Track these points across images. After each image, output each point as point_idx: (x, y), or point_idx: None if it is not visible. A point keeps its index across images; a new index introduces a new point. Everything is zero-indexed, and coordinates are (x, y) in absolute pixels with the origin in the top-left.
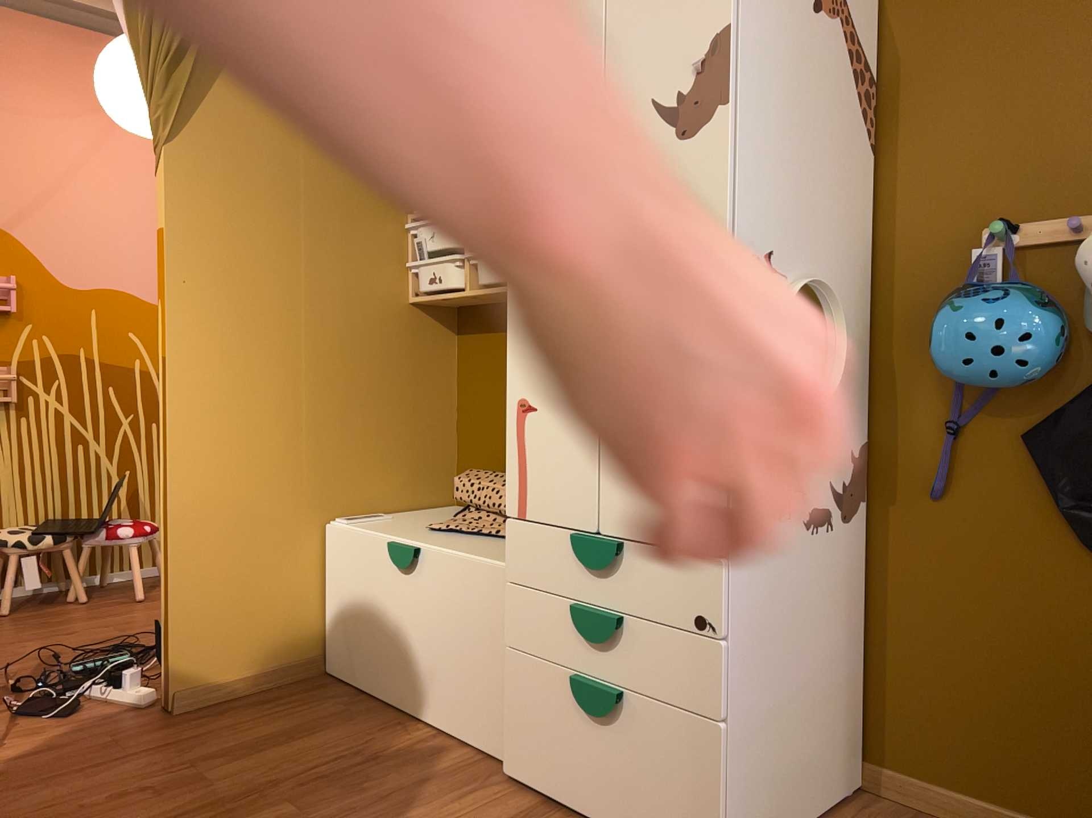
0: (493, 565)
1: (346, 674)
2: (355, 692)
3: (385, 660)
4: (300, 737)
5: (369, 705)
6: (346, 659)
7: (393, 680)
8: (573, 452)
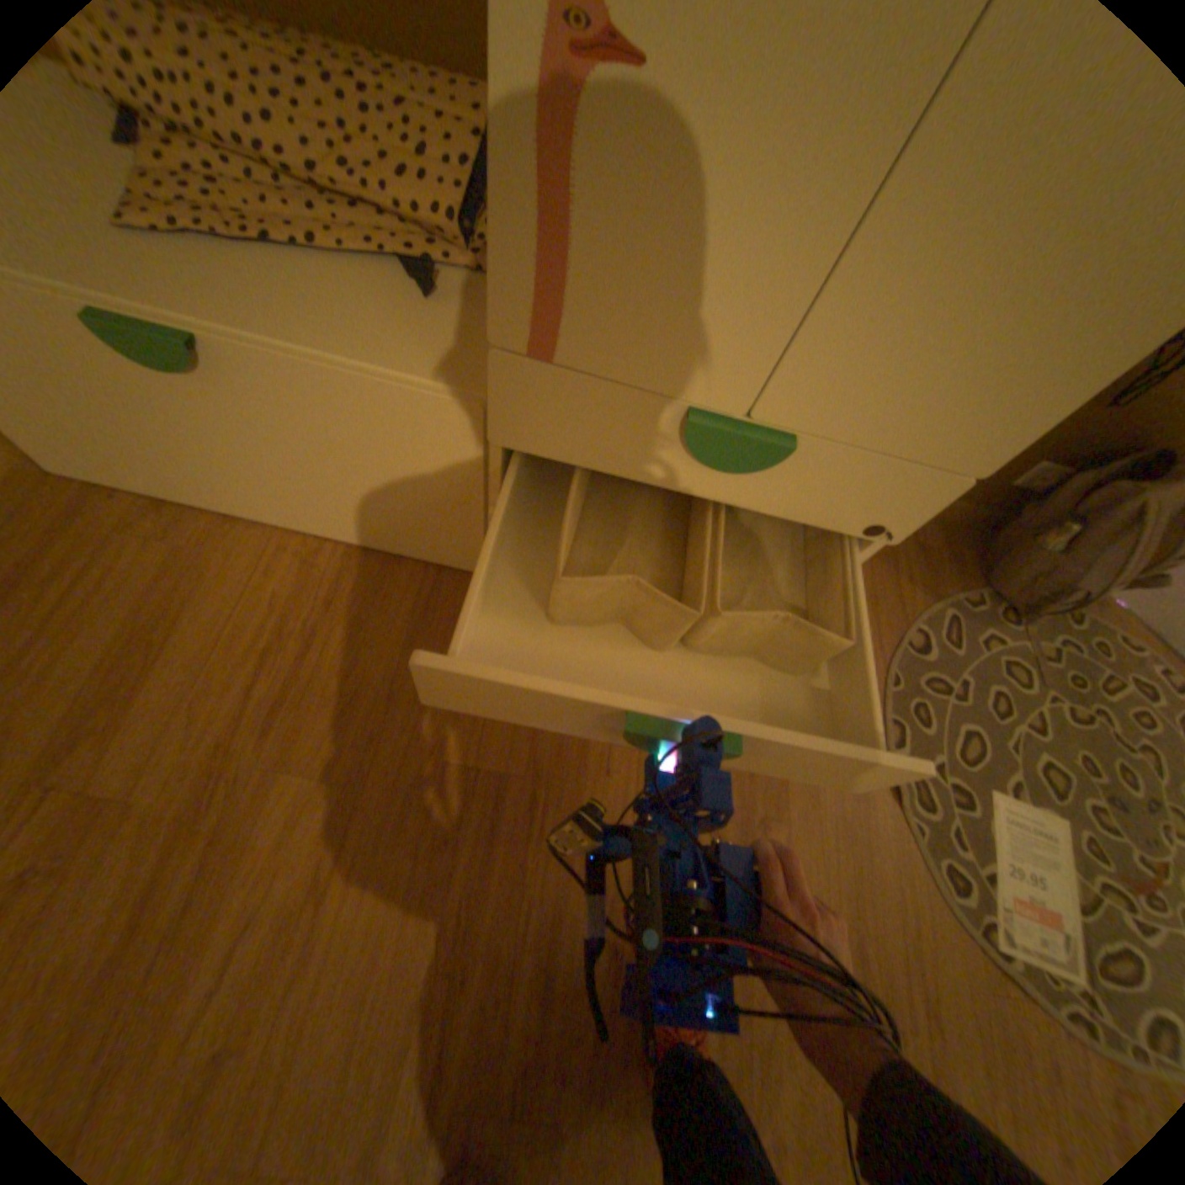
0: (424, 387)
1: (112, 481)
2: (154, 504)
3: (196, 474)
4: (166, 639)
5: (203, 526)
6: (96, 465)
7: (229, 496)
8: (751, 244)
